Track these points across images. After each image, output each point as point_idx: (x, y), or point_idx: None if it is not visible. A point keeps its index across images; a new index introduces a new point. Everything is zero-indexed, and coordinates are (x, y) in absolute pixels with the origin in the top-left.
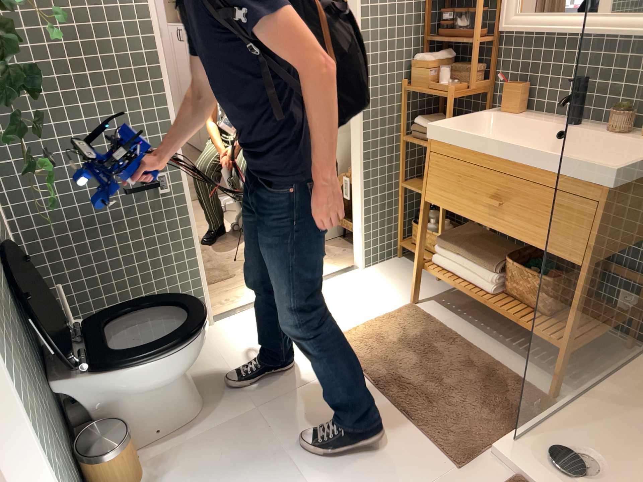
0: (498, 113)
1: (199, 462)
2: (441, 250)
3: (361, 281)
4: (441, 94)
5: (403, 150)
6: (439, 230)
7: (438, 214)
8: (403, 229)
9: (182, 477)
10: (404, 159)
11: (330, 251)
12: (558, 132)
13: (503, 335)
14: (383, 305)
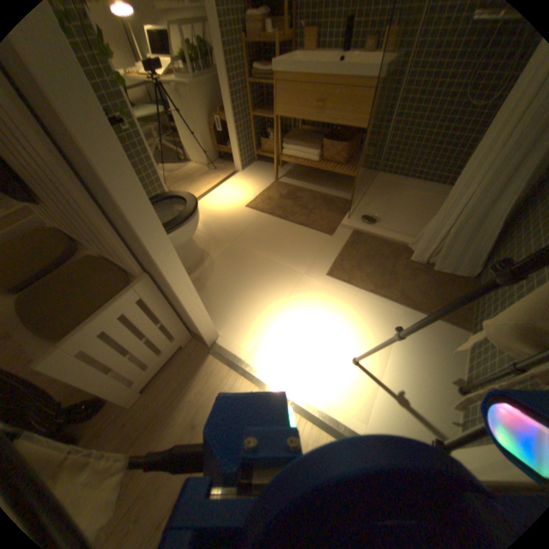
0: (303, 50)
1: (214, 272)
2: (285, 145)
3: (243, 176)
4: (269, 39)
5: (249, 88)
6: (279, 136)
7: (277, 126)
8: (256, 142)
9: (210, 280)
10: (251, 94)
11: (218, 166)
12: (339, 57)
13: (321, 183)
14: (261, 184)
